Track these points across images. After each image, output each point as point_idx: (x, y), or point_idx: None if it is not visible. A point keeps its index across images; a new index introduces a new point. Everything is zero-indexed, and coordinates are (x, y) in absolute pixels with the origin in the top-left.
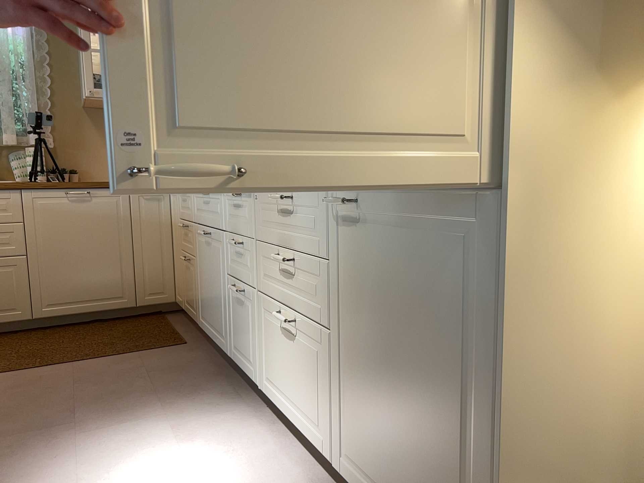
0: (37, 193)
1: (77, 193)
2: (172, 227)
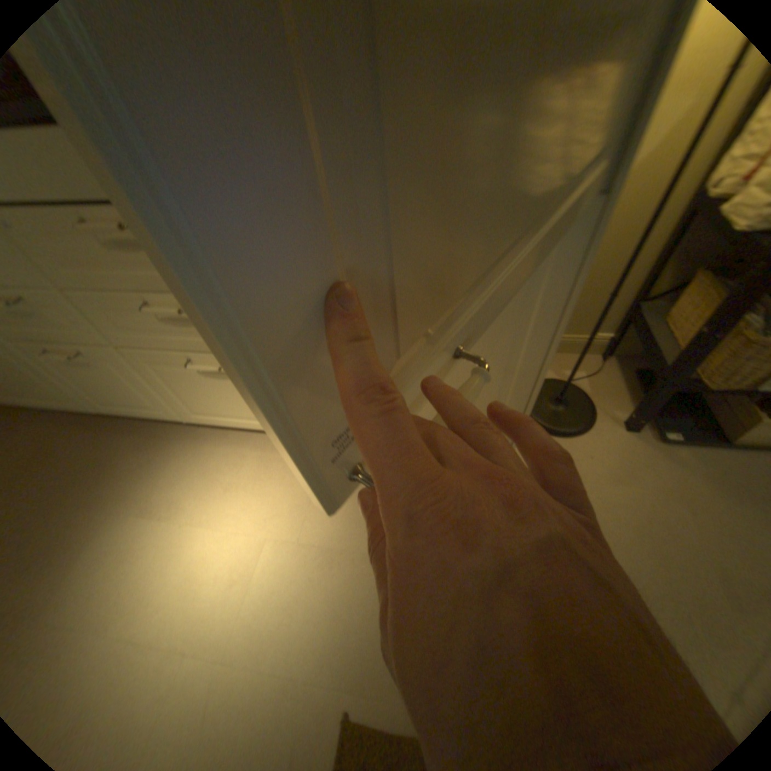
0: None
1: None
2: None
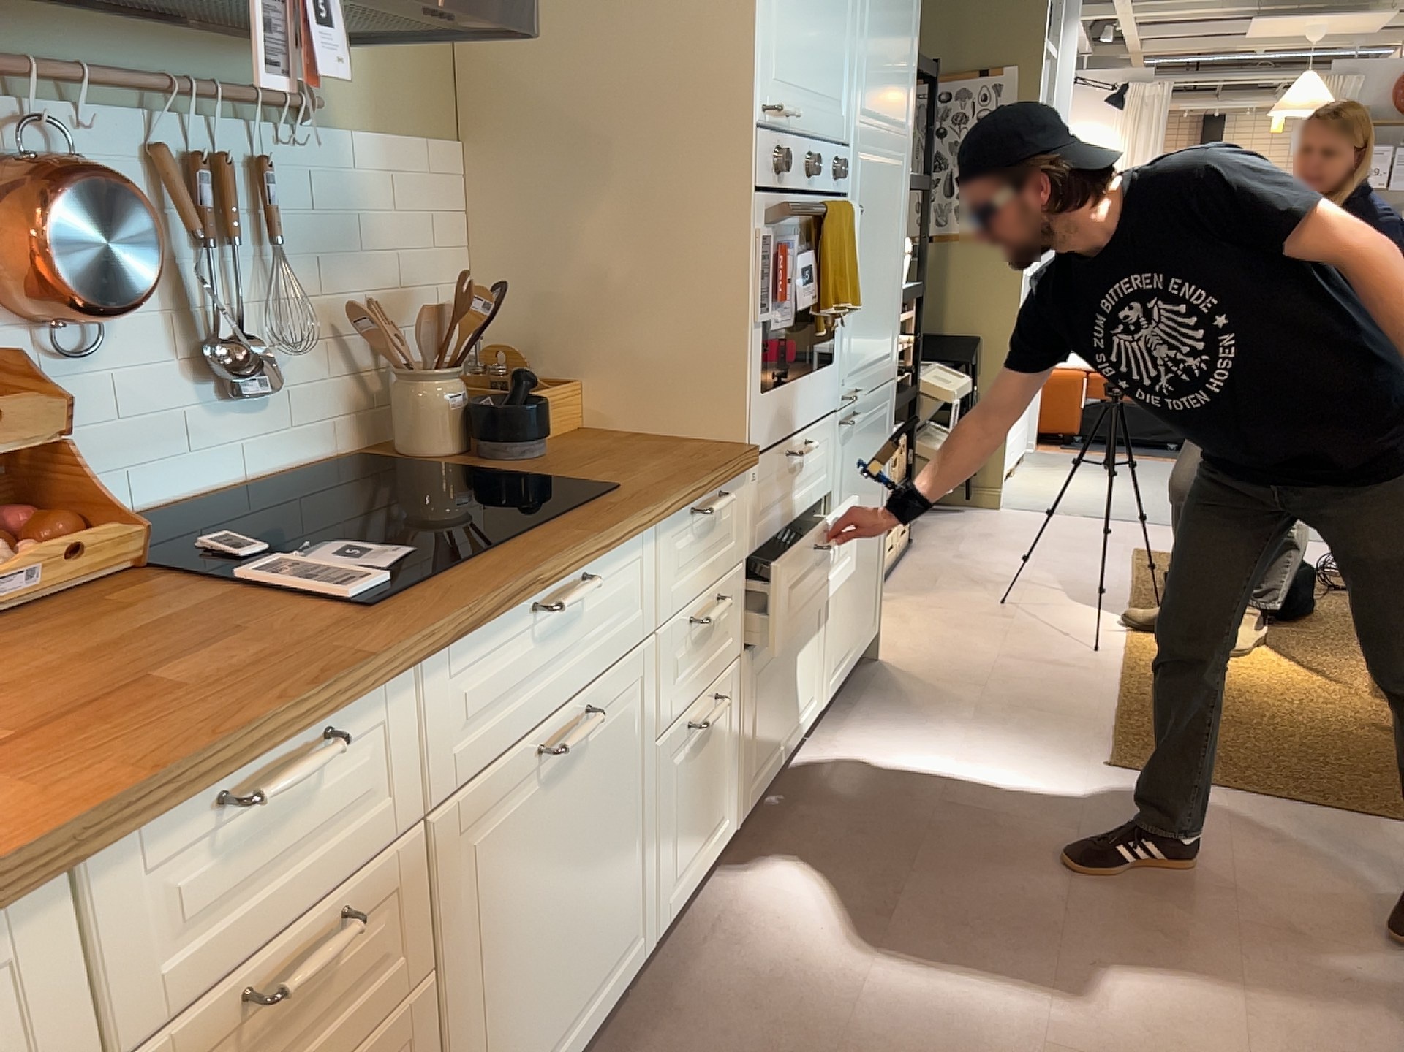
0: None
1: None
2: None
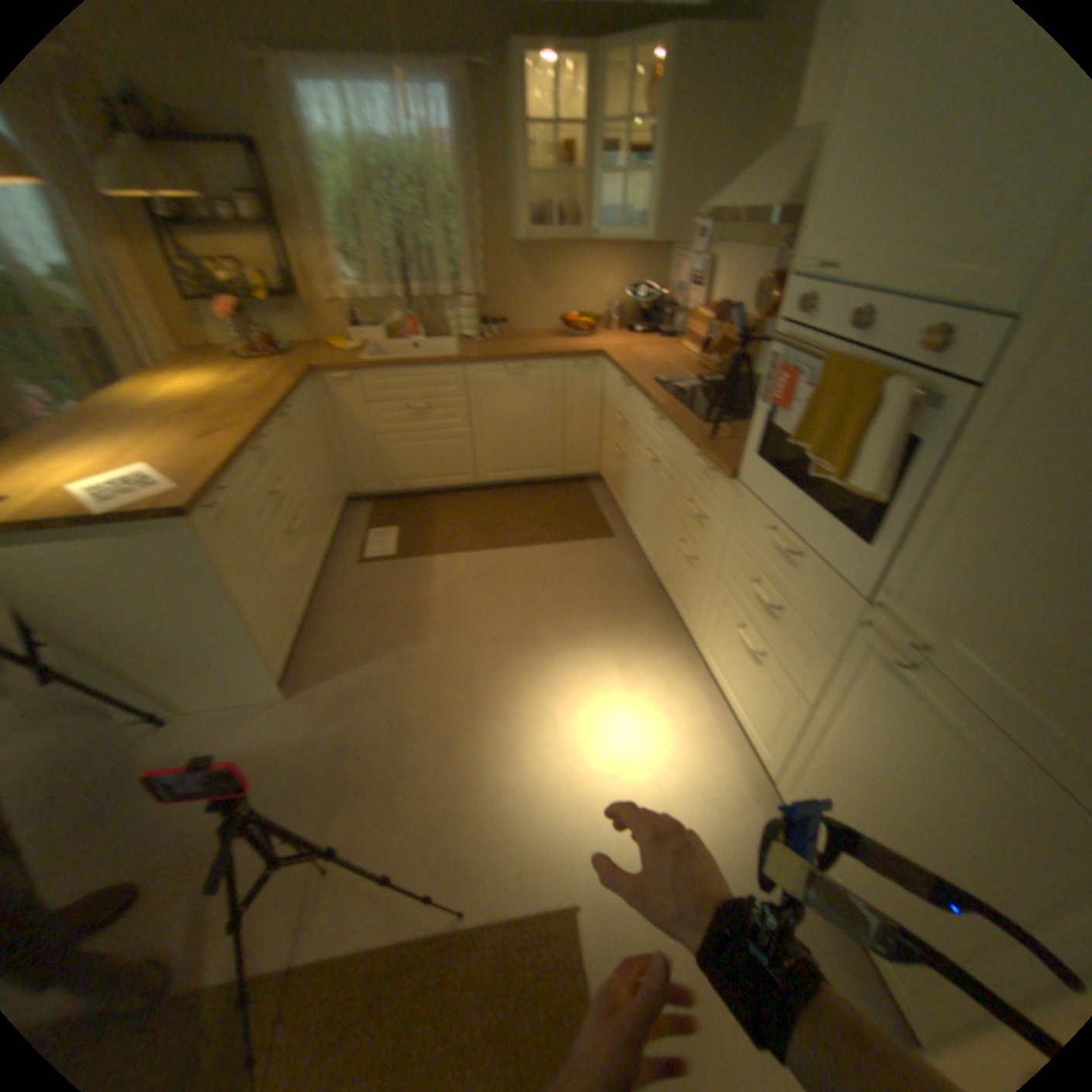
0: (479, 369)
1: (517, 369)
2: (605, 403)
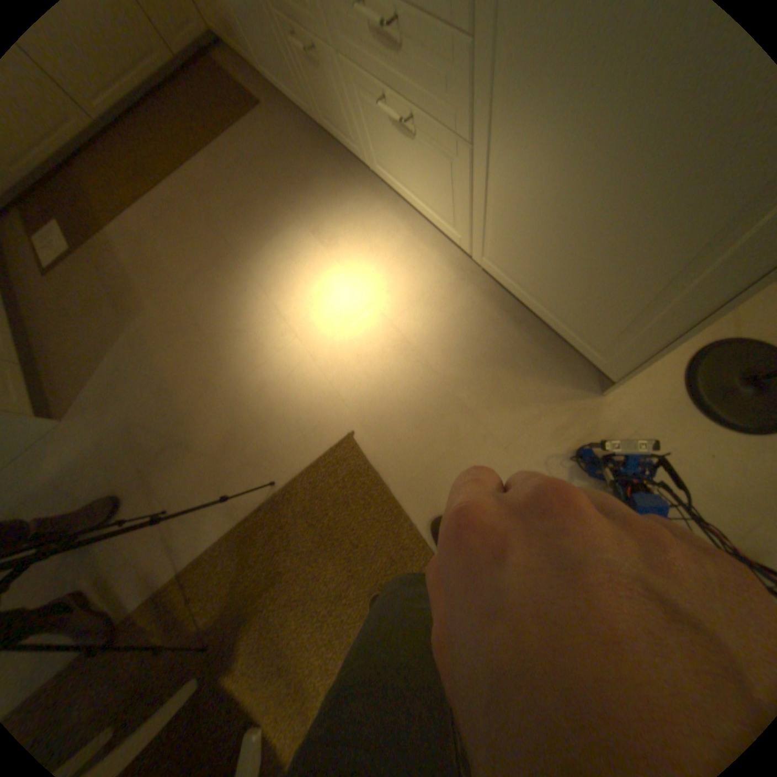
0: None
1: None
2: None
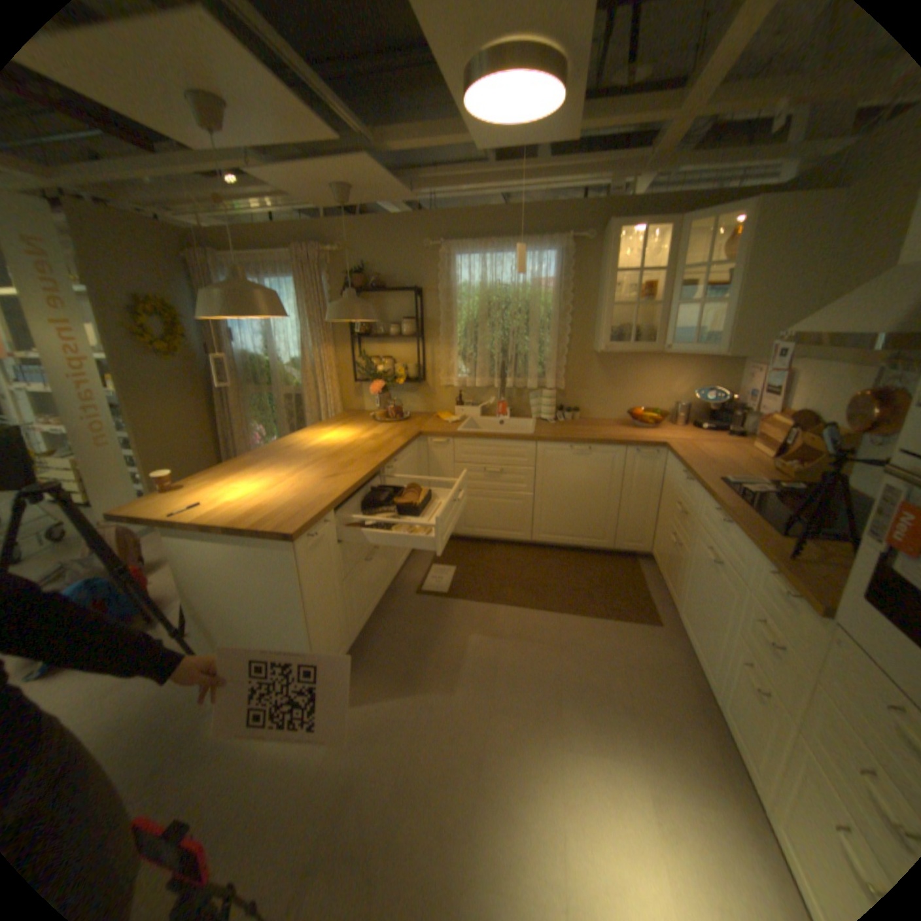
0: (547, 445)
1: (580, 449)
2: (663, 487)
